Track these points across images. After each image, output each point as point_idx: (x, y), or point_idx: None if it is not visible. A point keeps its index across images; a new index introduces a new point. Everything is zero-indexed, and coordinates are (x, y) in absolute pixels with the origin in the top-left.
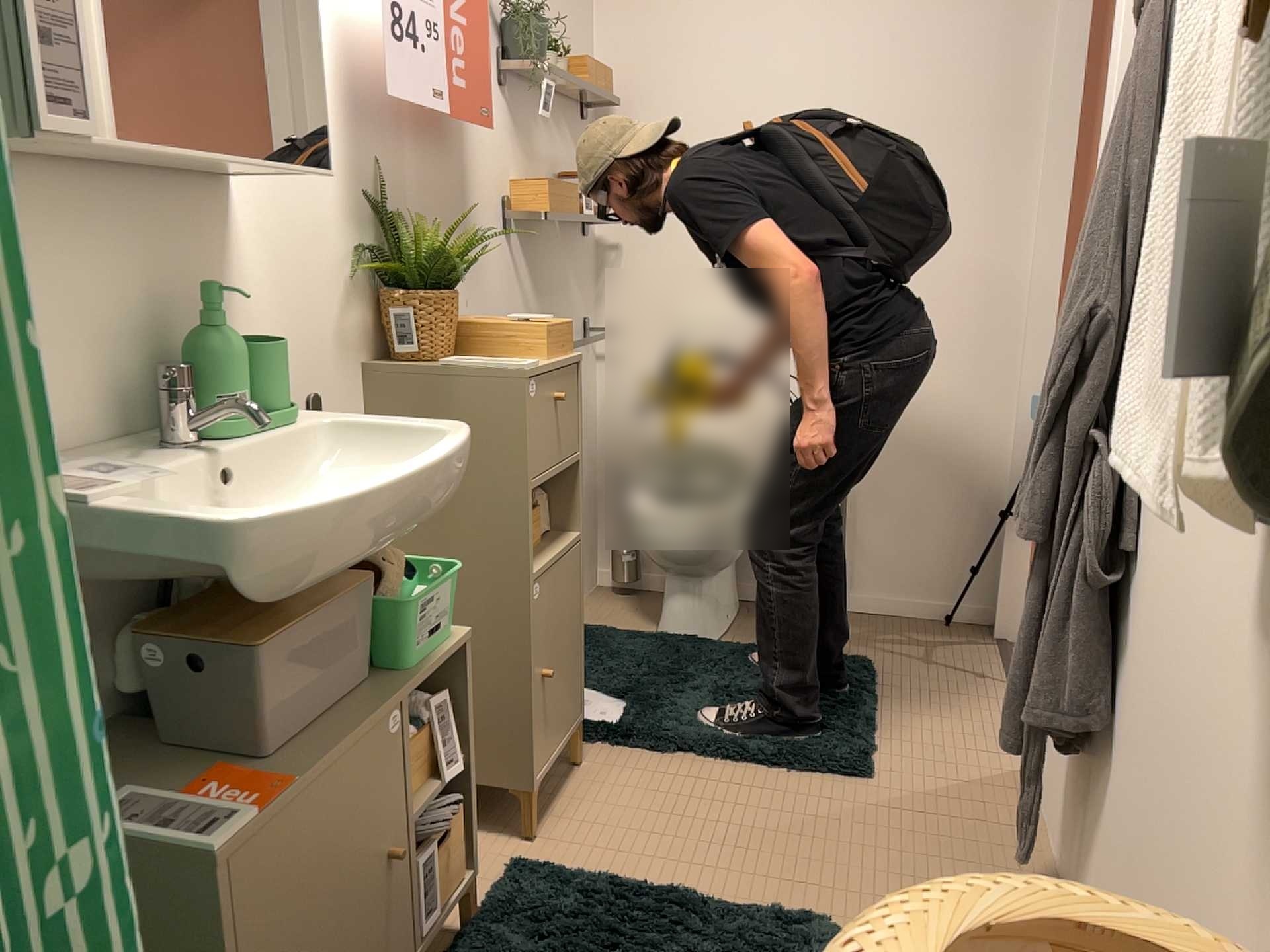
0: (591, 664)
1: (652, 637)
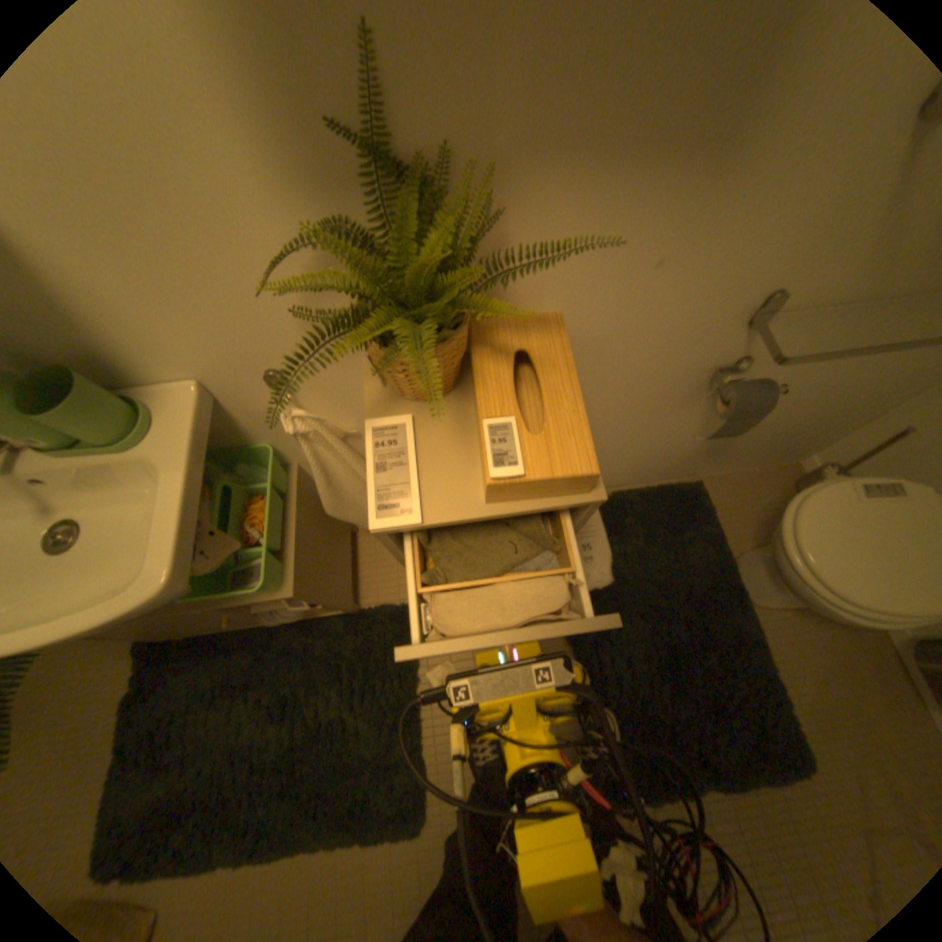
0: (643, 535)
1: (724, 555)
